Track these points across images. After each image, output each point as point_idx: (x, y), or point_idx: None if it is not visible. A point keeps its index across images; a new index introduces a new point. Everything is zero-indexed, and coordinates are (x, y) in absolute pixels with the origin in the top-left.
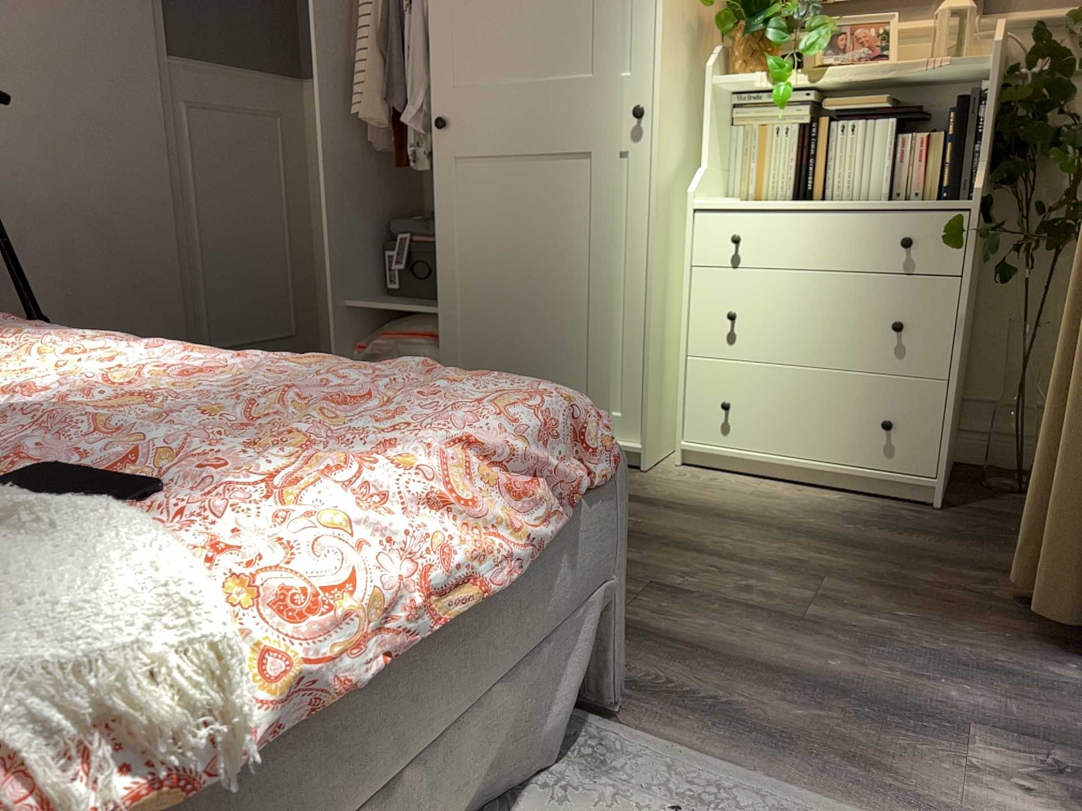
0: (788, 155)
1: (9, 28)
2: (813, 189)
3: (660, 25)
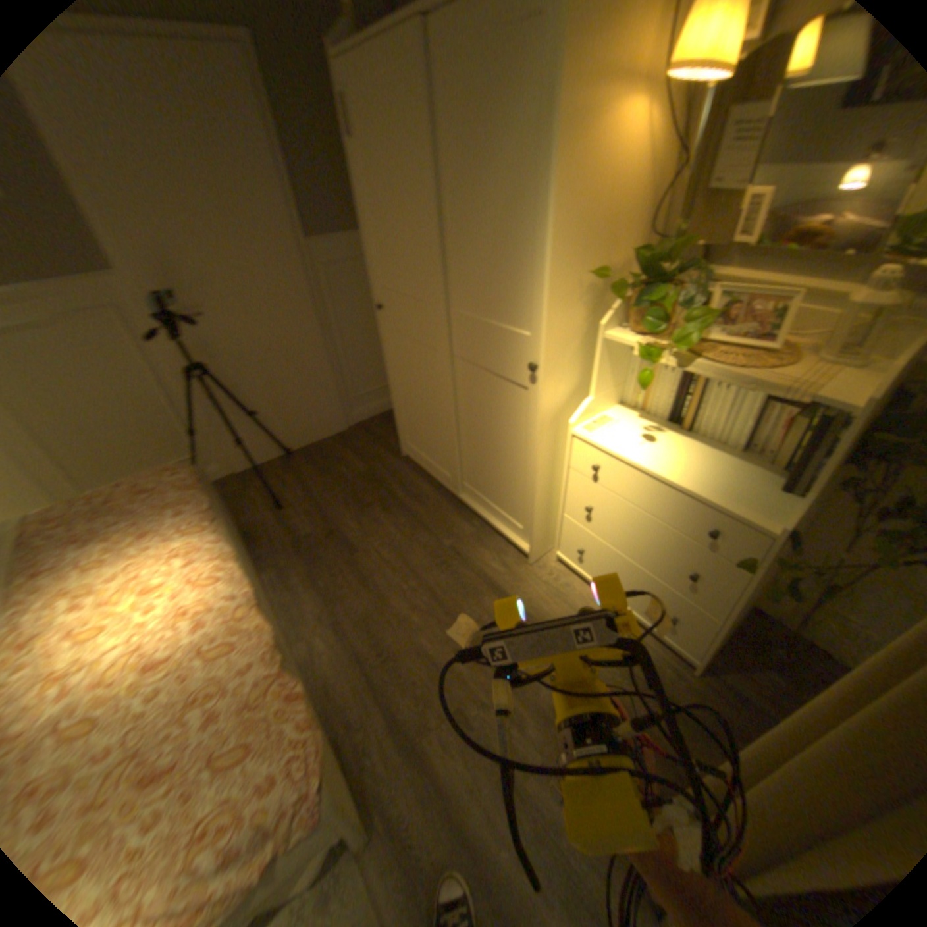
0: (670, 386)
1: (196, 256)
2: (682, 420)
3: (546, 309)
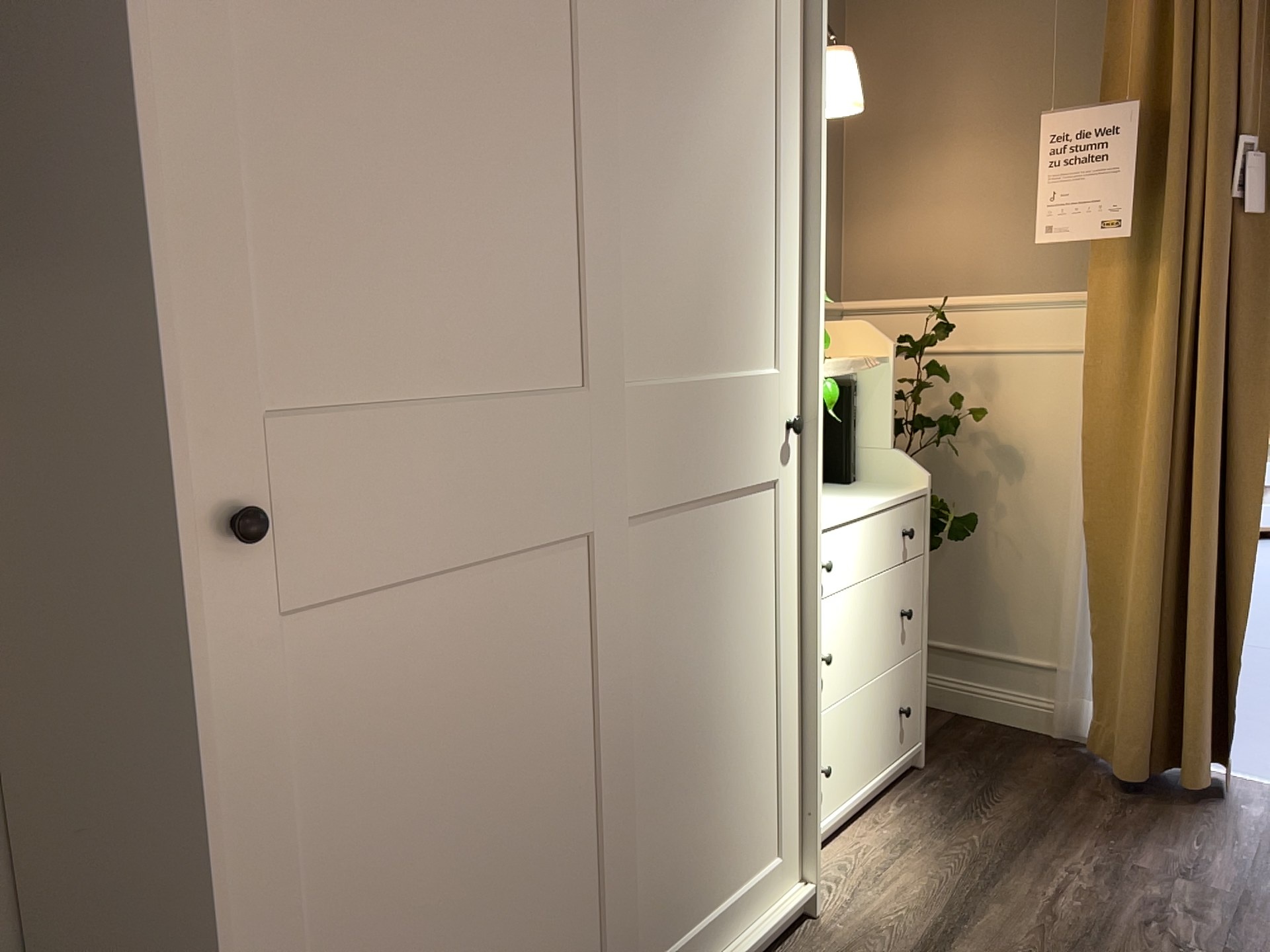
0: None
1: None
2: None
3: (819, 309)
